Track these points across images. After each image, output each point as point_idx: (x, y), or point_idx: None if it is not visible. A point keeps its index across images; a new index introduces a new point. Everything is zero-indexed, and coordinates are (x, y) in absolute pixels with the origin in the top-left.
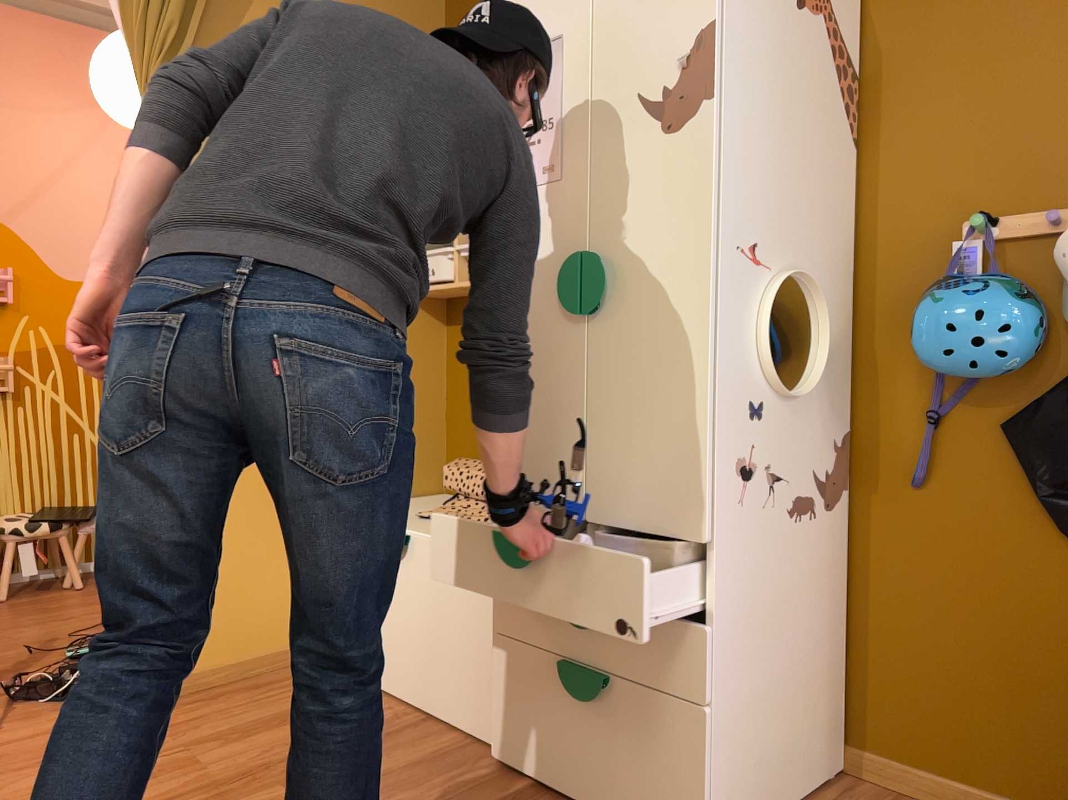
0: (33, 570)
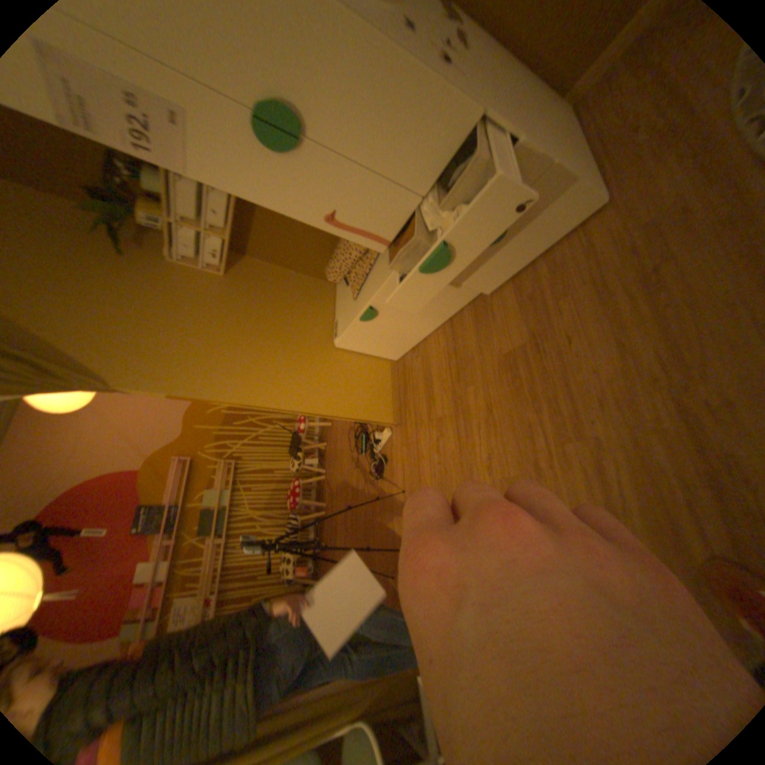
0: (316, 459)
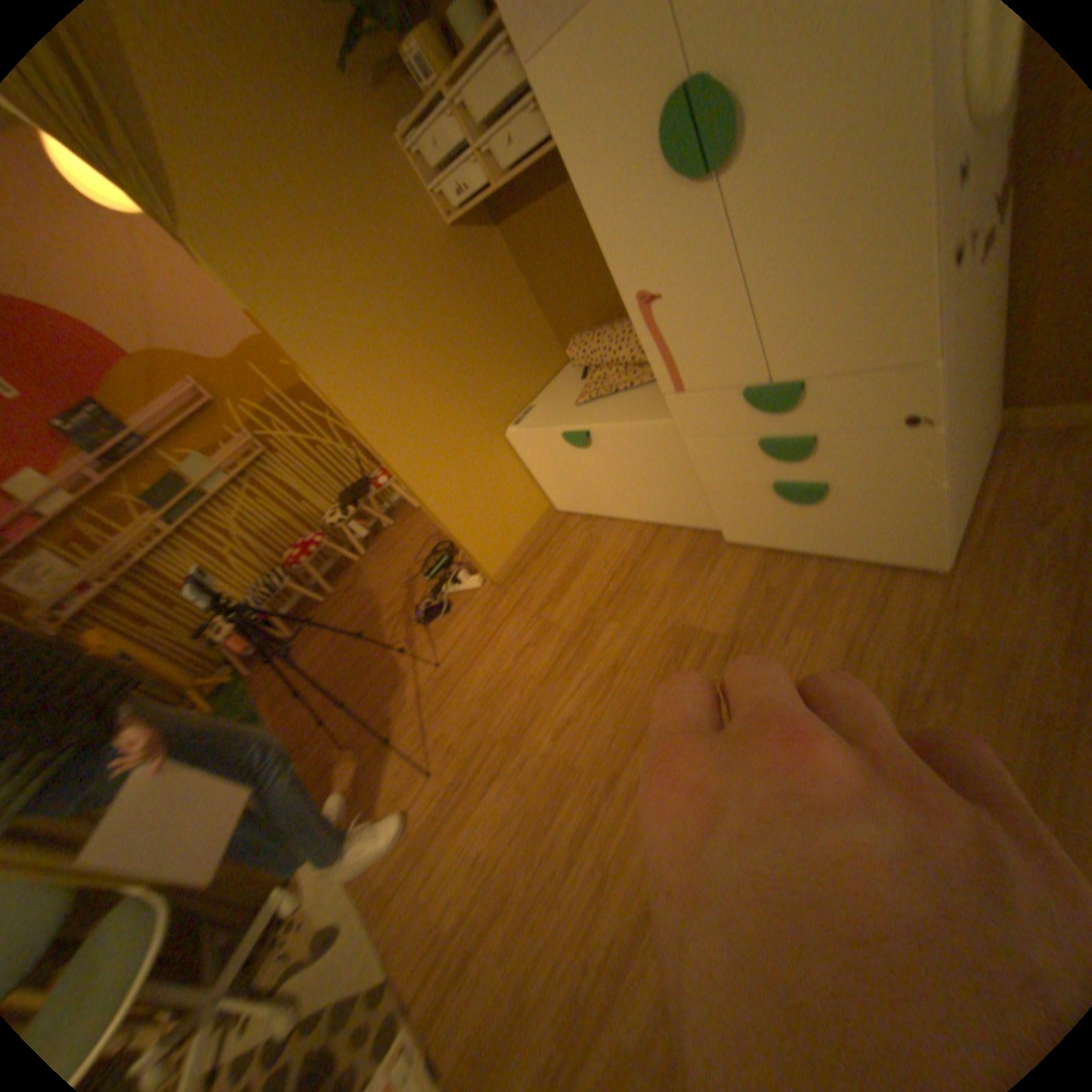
0: (366, 530)
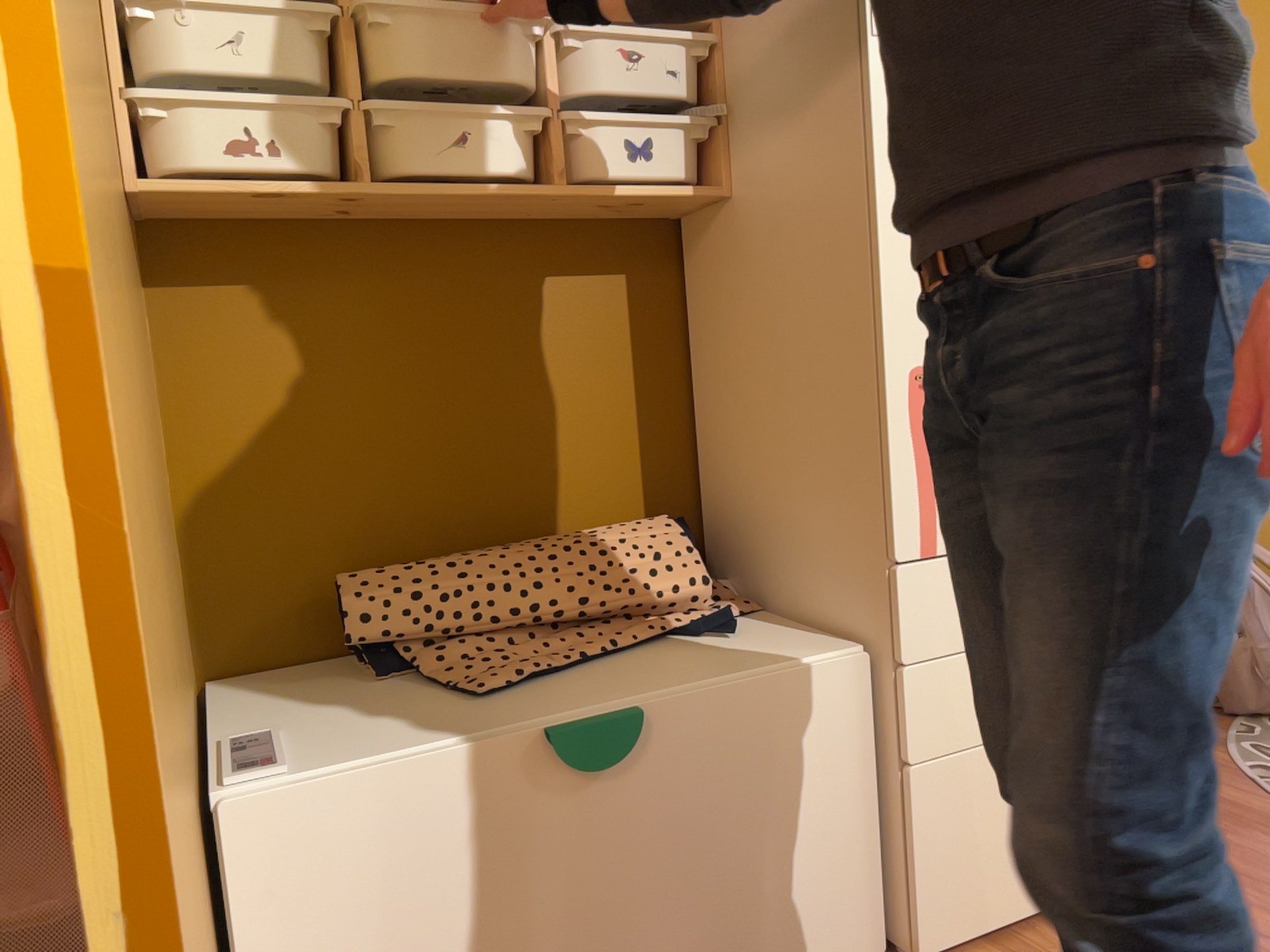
0: None
